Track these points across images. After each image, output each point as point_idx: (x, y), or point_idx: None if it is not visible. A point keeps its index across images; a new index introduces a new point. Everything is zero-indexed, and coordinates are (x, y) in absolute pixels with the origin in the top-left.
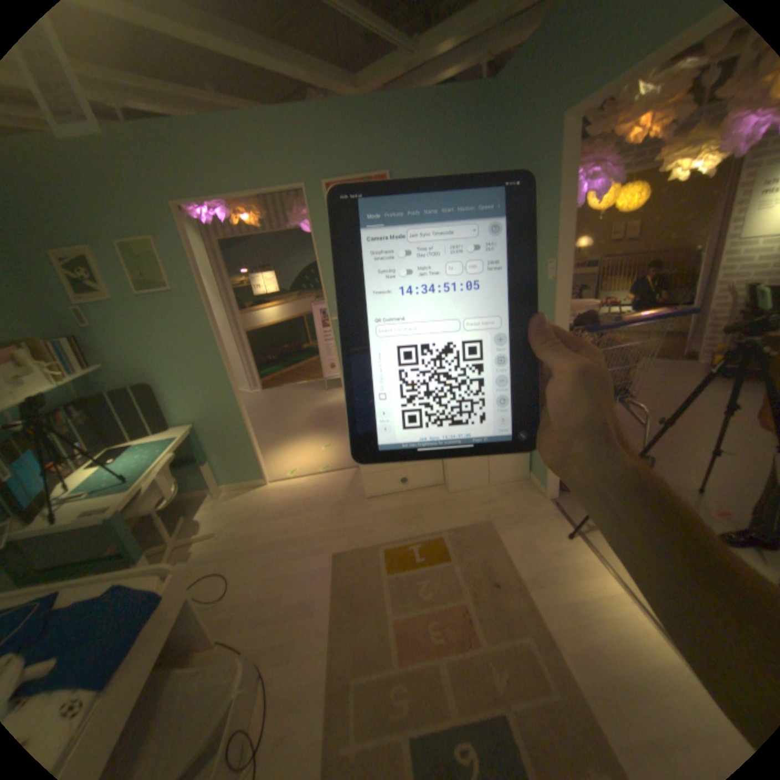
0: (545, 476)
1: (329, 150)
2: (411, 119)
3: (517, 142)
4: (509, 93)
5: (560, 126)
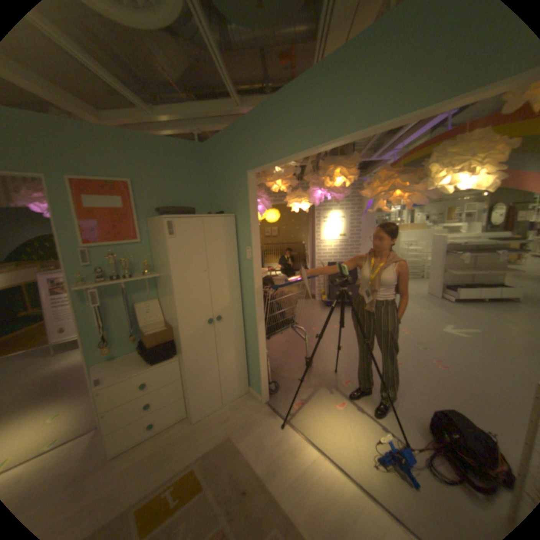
0: (260, 387)
1: (76, 154)
2: (149, 151)
3: (221, 180)
4: (214, 154)
5: (246, 177)
